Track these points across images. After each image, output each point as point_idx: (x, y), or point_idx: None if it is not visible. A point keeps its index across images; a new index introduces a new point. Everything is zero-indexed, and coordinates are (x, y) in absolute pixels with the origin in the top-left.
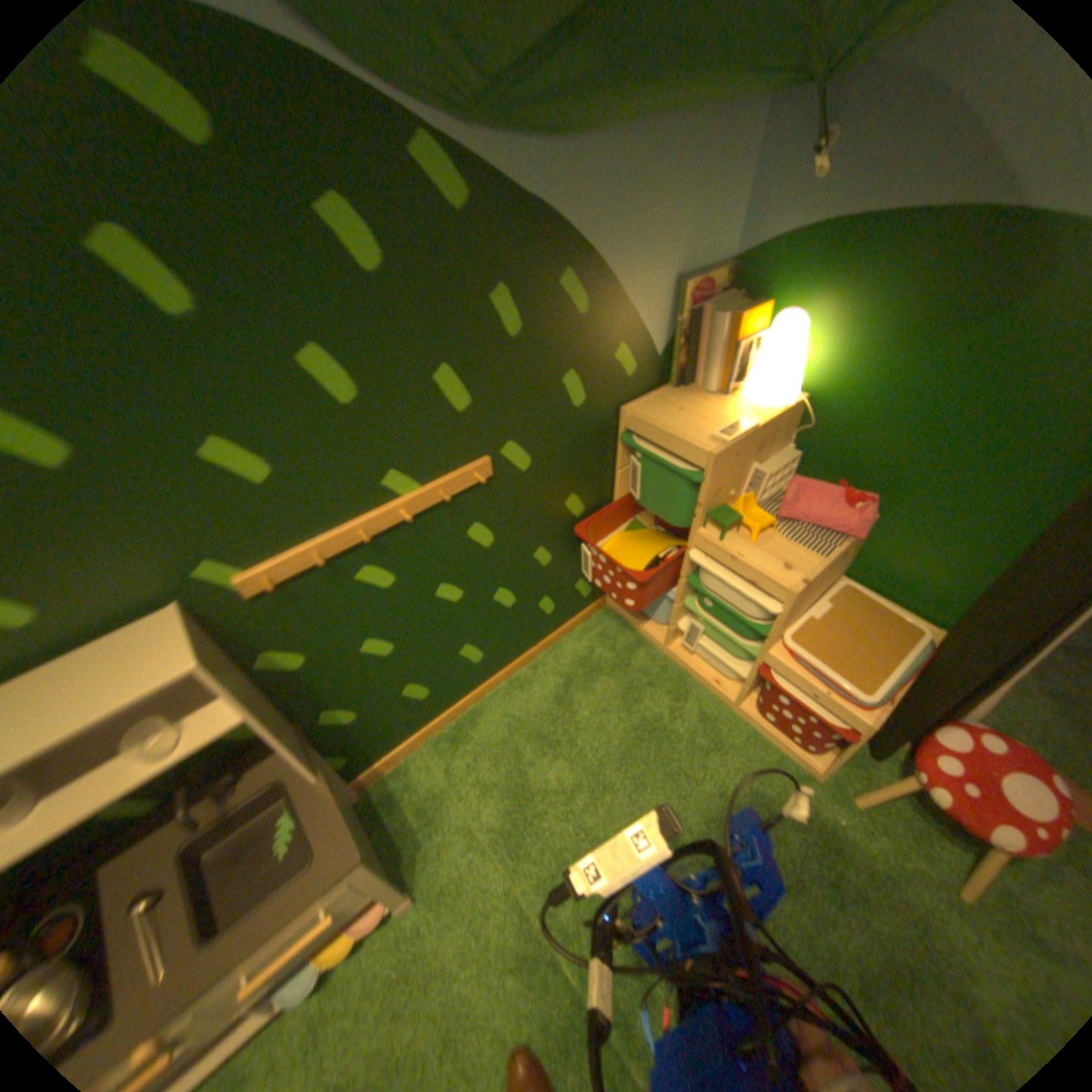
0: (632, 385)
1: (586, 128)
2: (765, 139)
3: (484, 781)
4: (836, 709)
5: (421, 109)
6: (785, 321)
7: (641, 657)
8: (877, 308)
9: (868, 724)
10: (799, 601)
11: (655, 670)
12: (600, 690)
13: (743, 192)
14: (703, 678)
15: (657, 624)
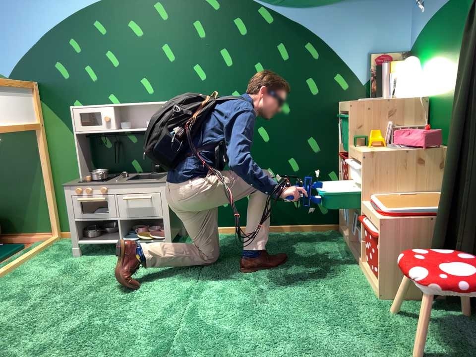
0: (345, 93)
1: (311, 5)
2: (410, 7)
3: (225, 247)
4: (374, 220)
5: (260, 3)
6: (406, 61)
7: (335, 245)
8: (439, 47)
9: (379, 219)
10: (367, 160)
11: (336, 250)
12: (301, 246)
13: (402, 25)
14: (356, 253)
15: (349, 229)
